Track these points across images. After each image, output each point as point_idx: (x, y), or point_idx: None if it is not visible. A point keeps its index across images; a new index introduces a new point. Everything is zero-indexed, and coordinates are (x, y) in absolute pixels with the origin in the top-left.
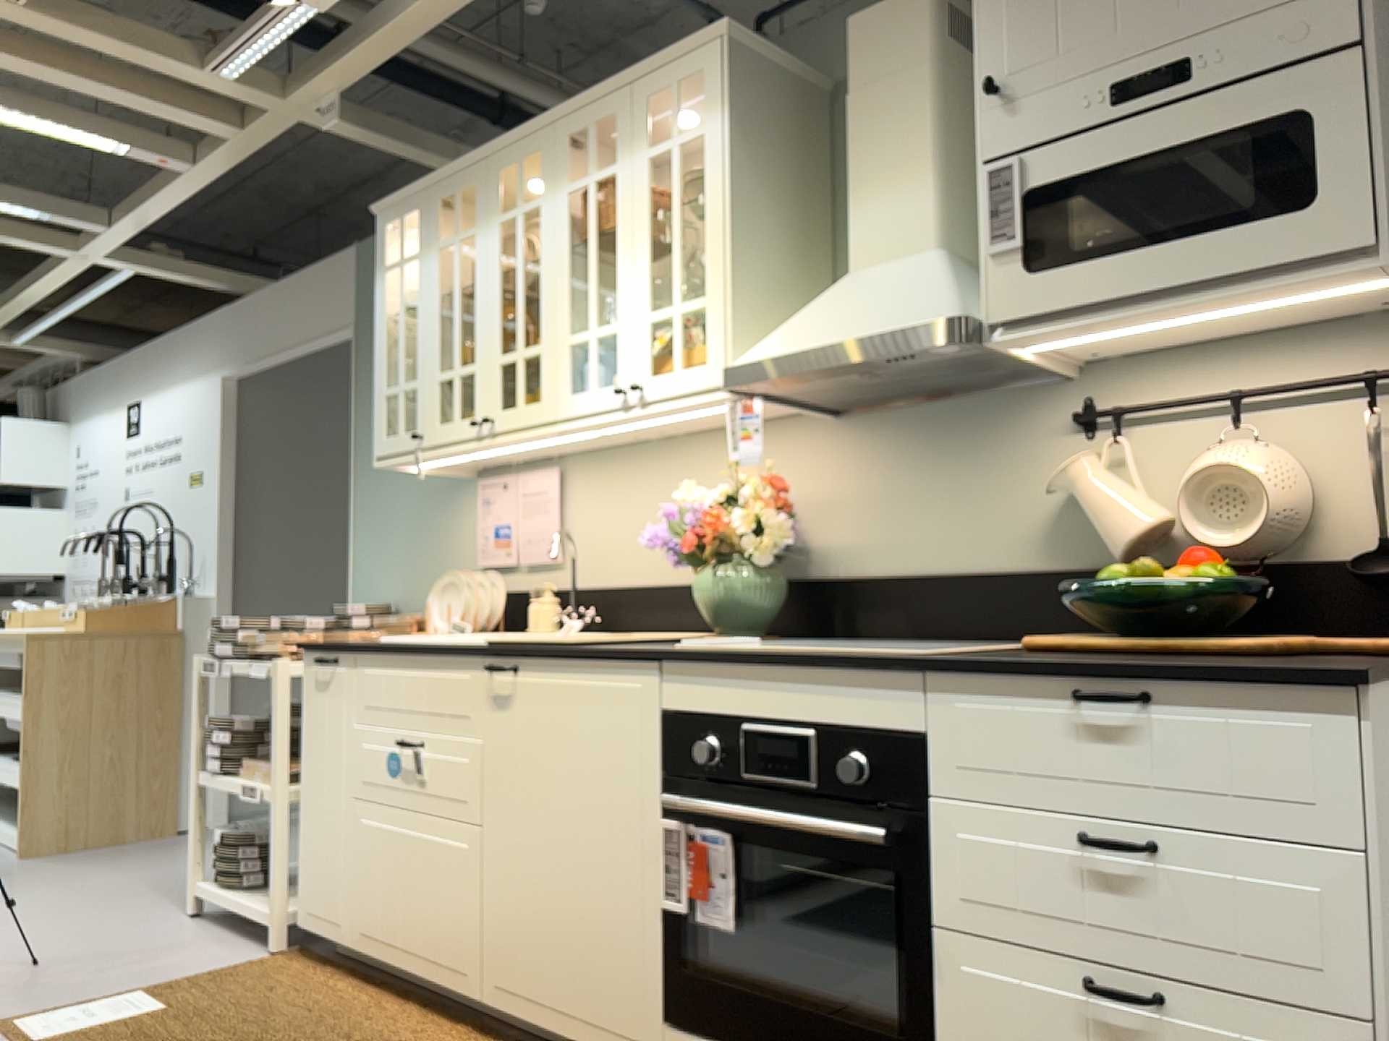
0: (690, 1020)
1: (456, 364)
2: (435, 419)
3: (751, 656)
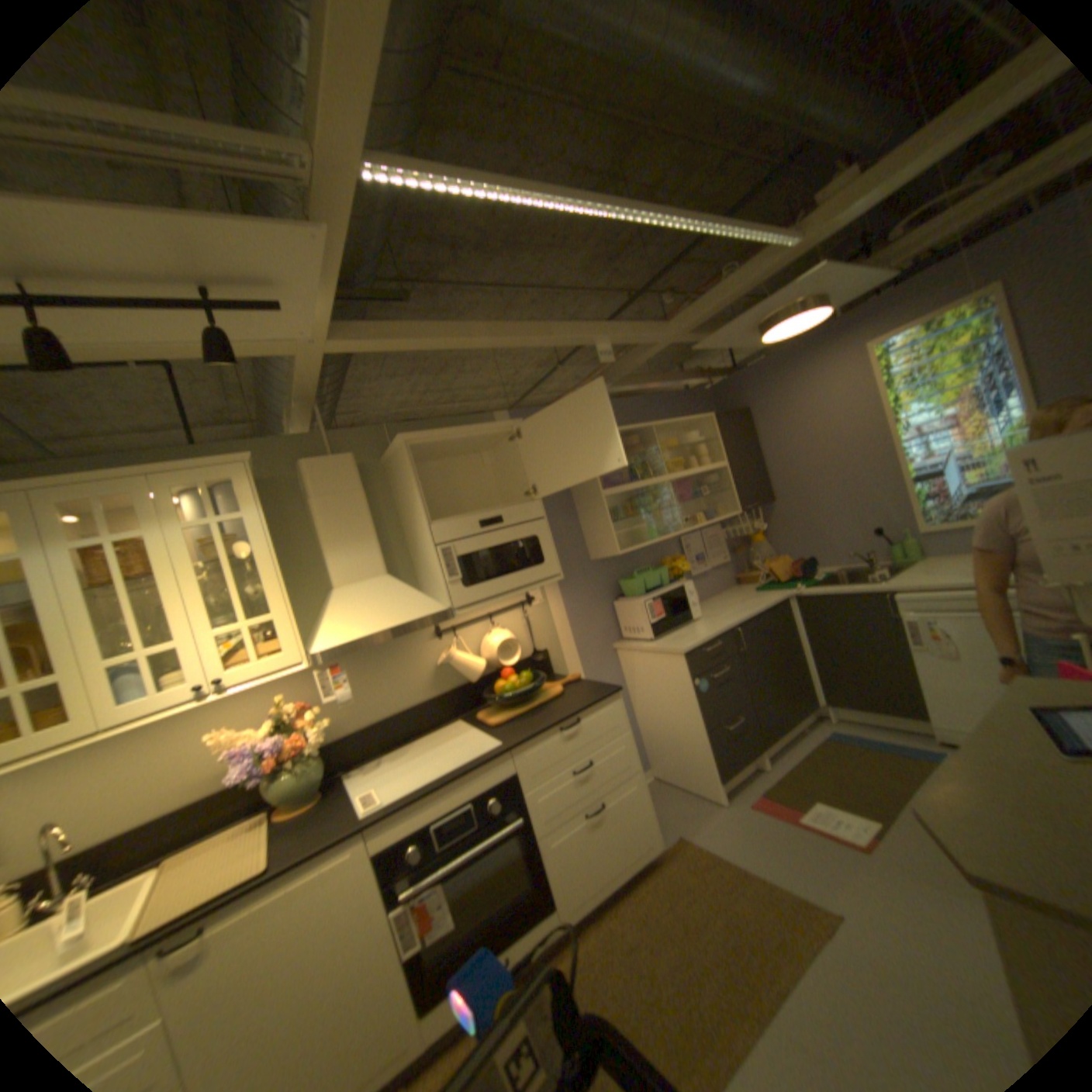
0: (434, 999)
1: None
2: None
3: (428, 792)
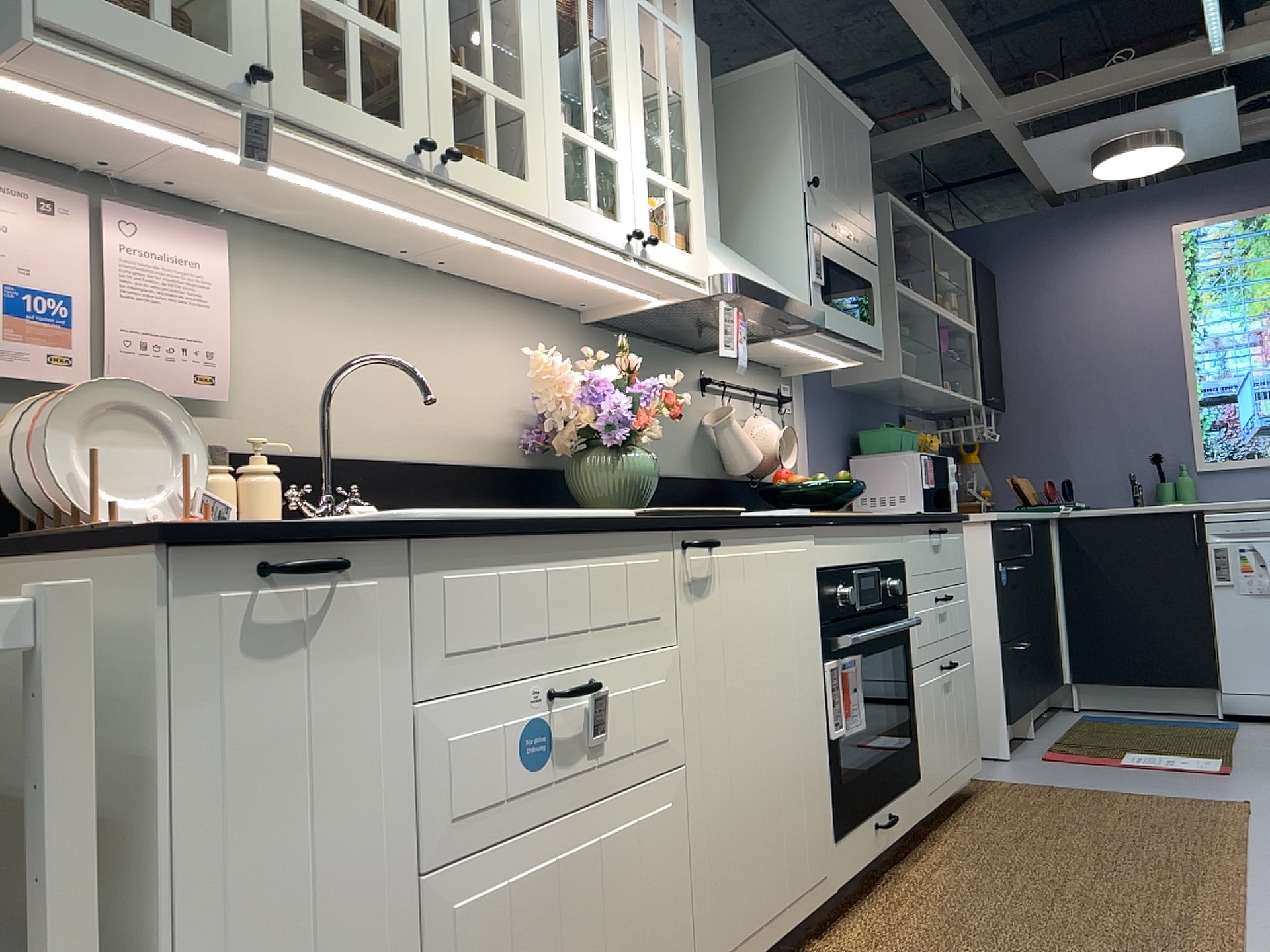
0: (846, 821)
1: (352, 1)
2: (295, 68)
3: (860, 518)
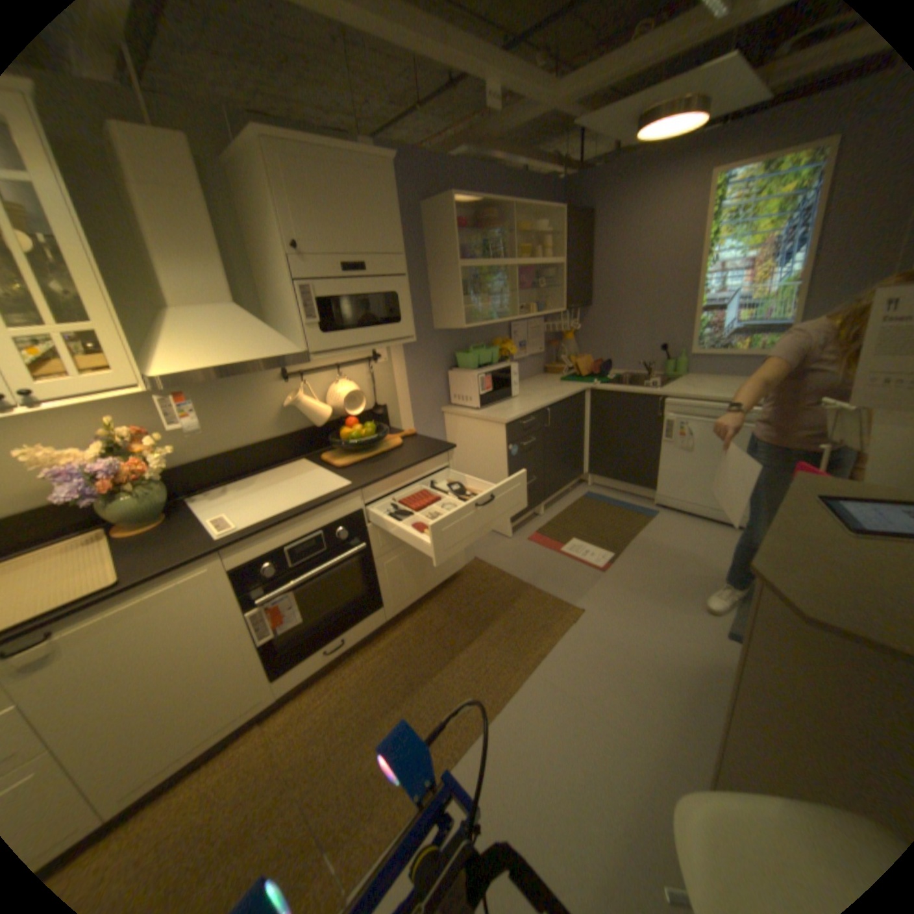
0: (283, 670)
1: None
2: None
3: (284, 520)
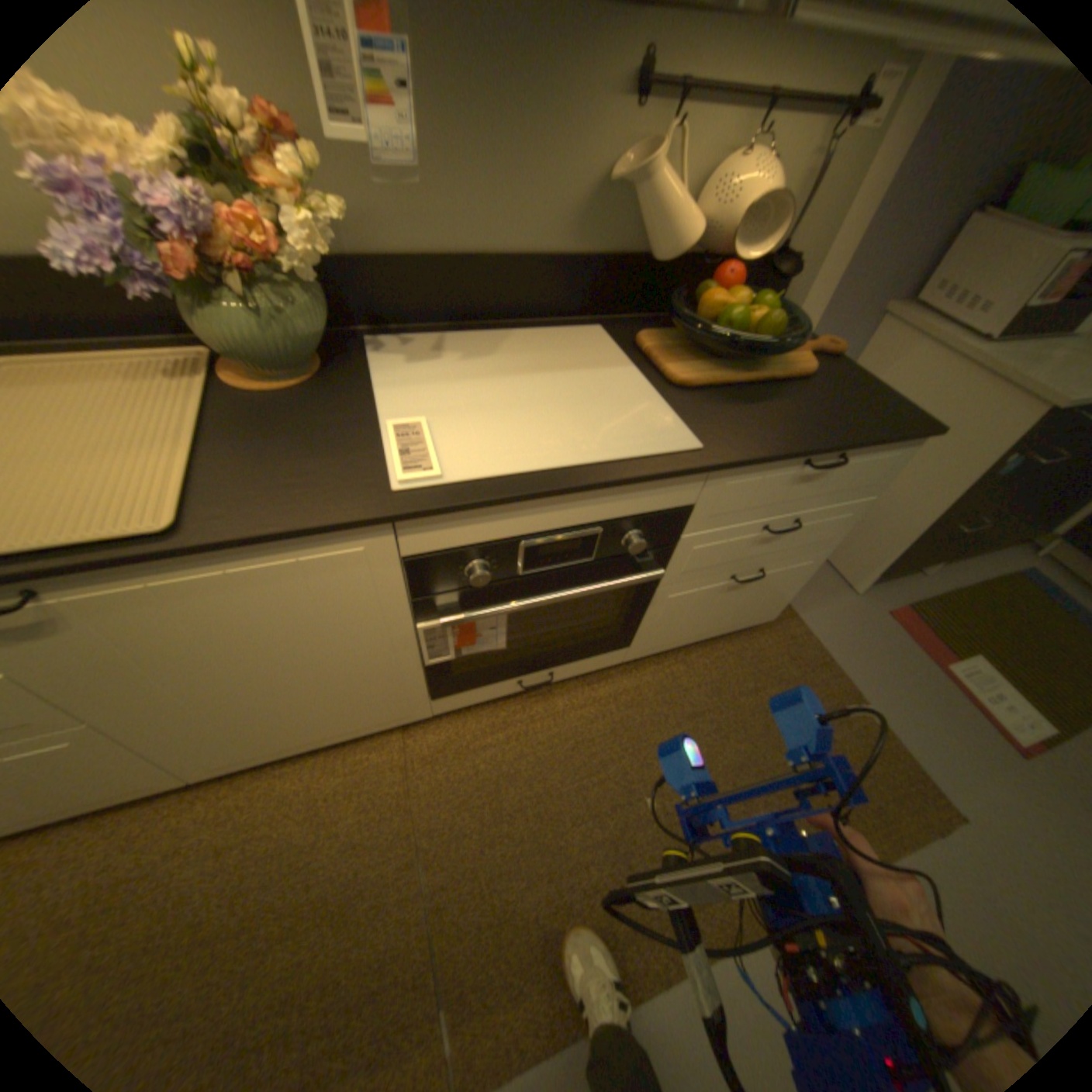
0: (456, 690)
1: None
2: None
3: (544, 492)
